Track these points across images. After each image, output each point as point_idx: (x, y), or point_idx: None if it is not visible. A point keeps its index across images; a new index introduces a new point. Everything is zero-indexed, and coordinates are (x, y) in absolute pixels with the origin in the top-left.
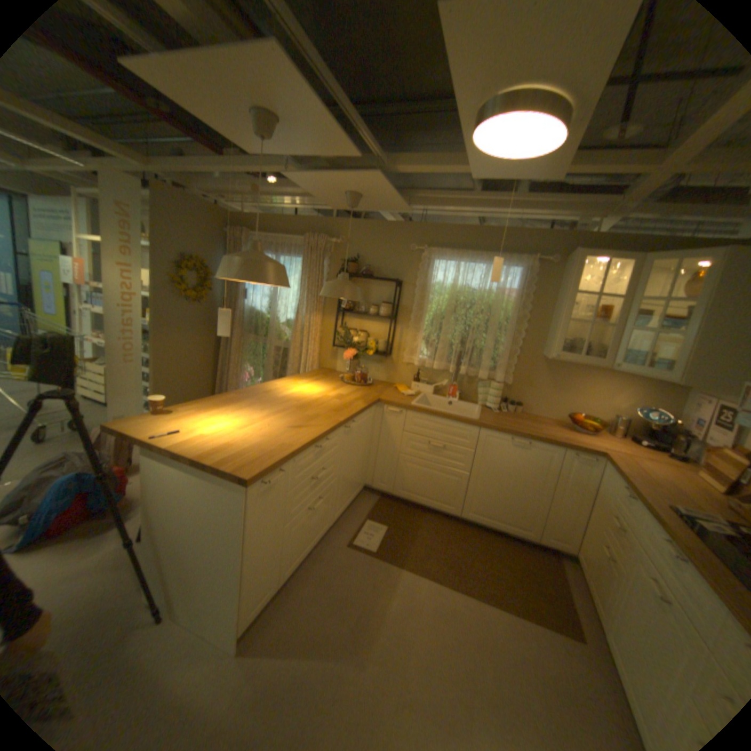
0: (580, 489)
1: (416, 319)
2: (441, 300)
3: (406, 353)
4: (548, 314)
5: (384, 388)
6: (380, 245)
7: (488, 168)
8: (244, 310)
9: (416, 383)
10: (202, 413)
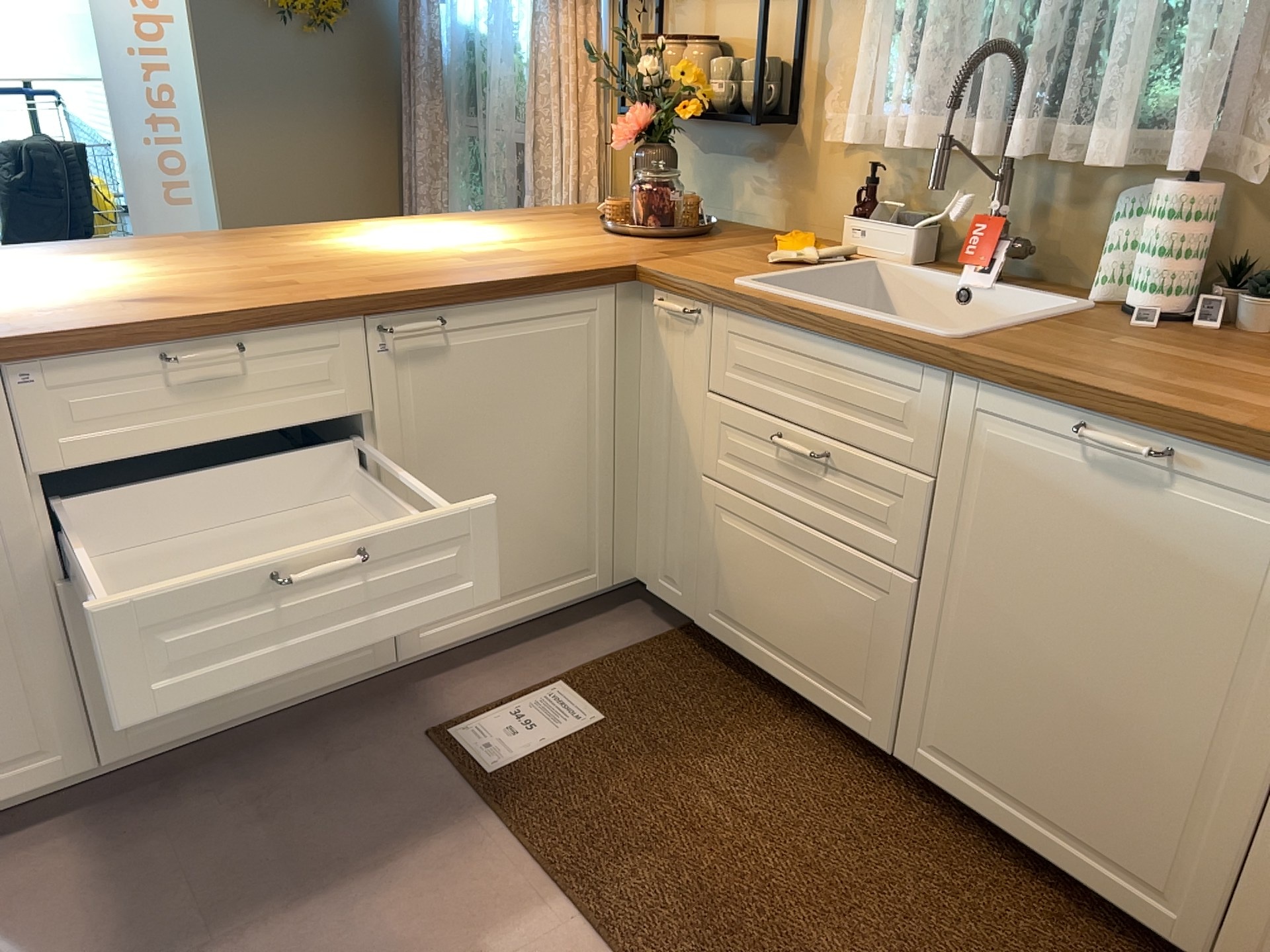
0: None
1: None
2: None
3: (835, 104)
4: None
5: (733, 244)
6: None
7: None
8: (448, 41)
9: (856, 223)
10: (8, 262)
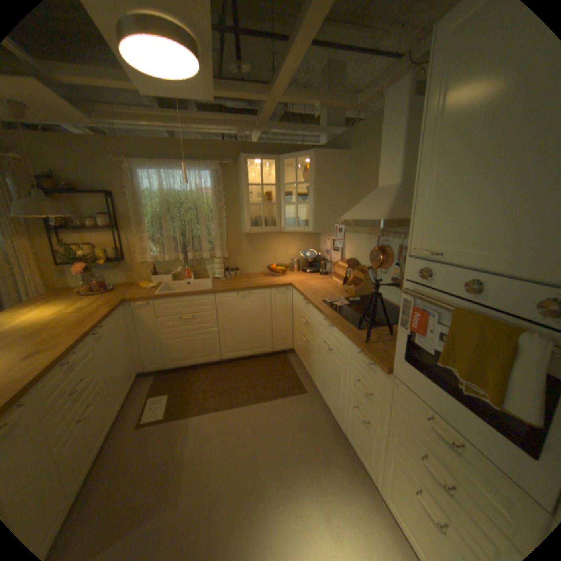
0: (283, 309)
1: (137, 223)
2: (153, 204)
3: (137, 254)
4: (236, 203)
5: (126, 288)
6: (74, 159)
7: (151, 86)
8: None
9: (155, 276)
10: None
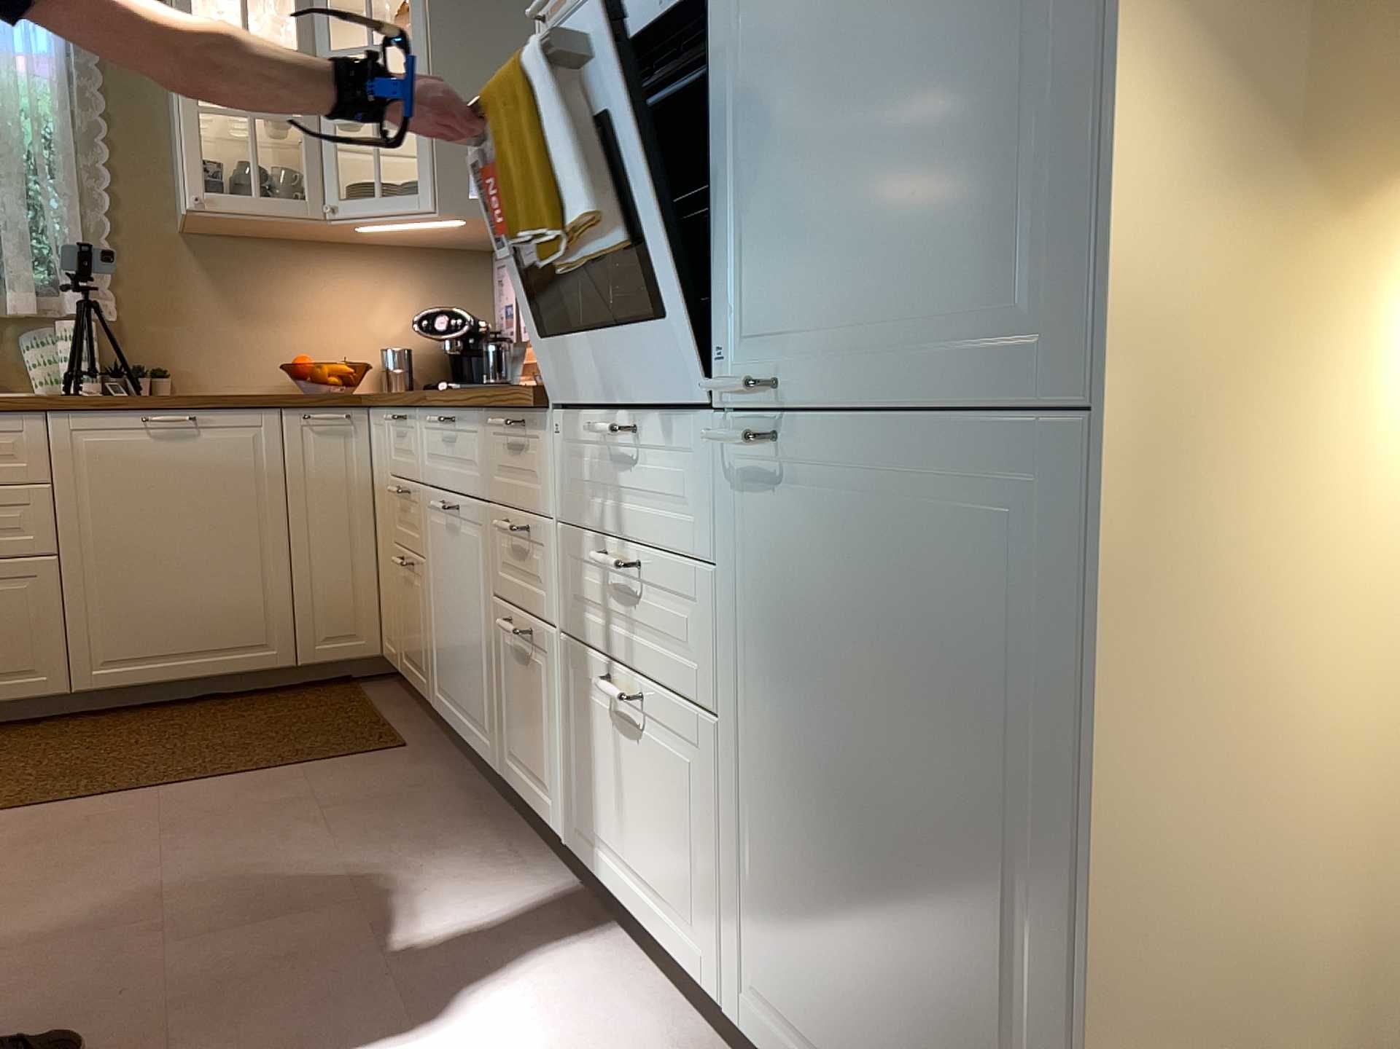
0: (337, 493)
1: None
2: None
3: None
4: (159, 126)
5: None
6: None
7: None
8: None
9: None
10: None
